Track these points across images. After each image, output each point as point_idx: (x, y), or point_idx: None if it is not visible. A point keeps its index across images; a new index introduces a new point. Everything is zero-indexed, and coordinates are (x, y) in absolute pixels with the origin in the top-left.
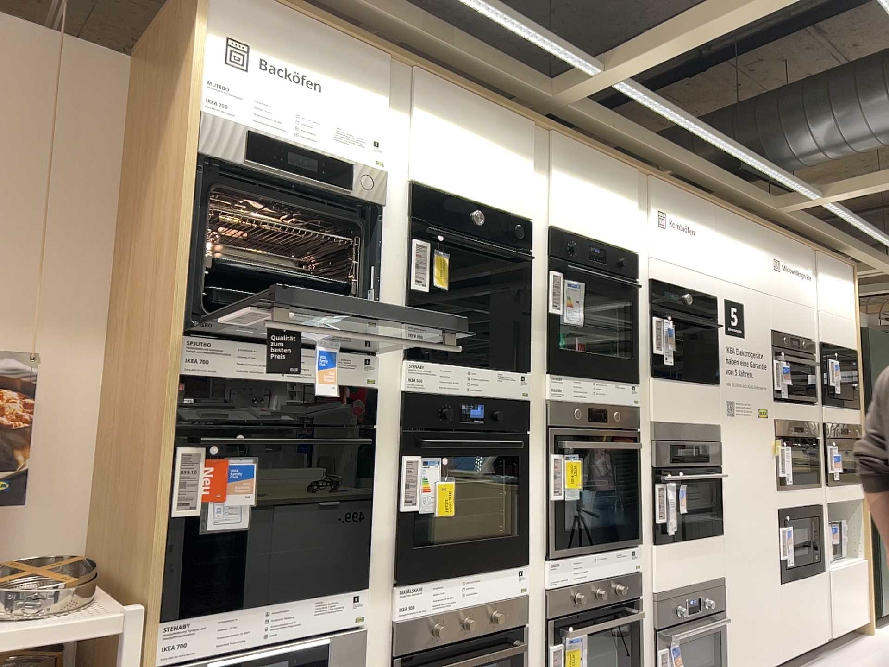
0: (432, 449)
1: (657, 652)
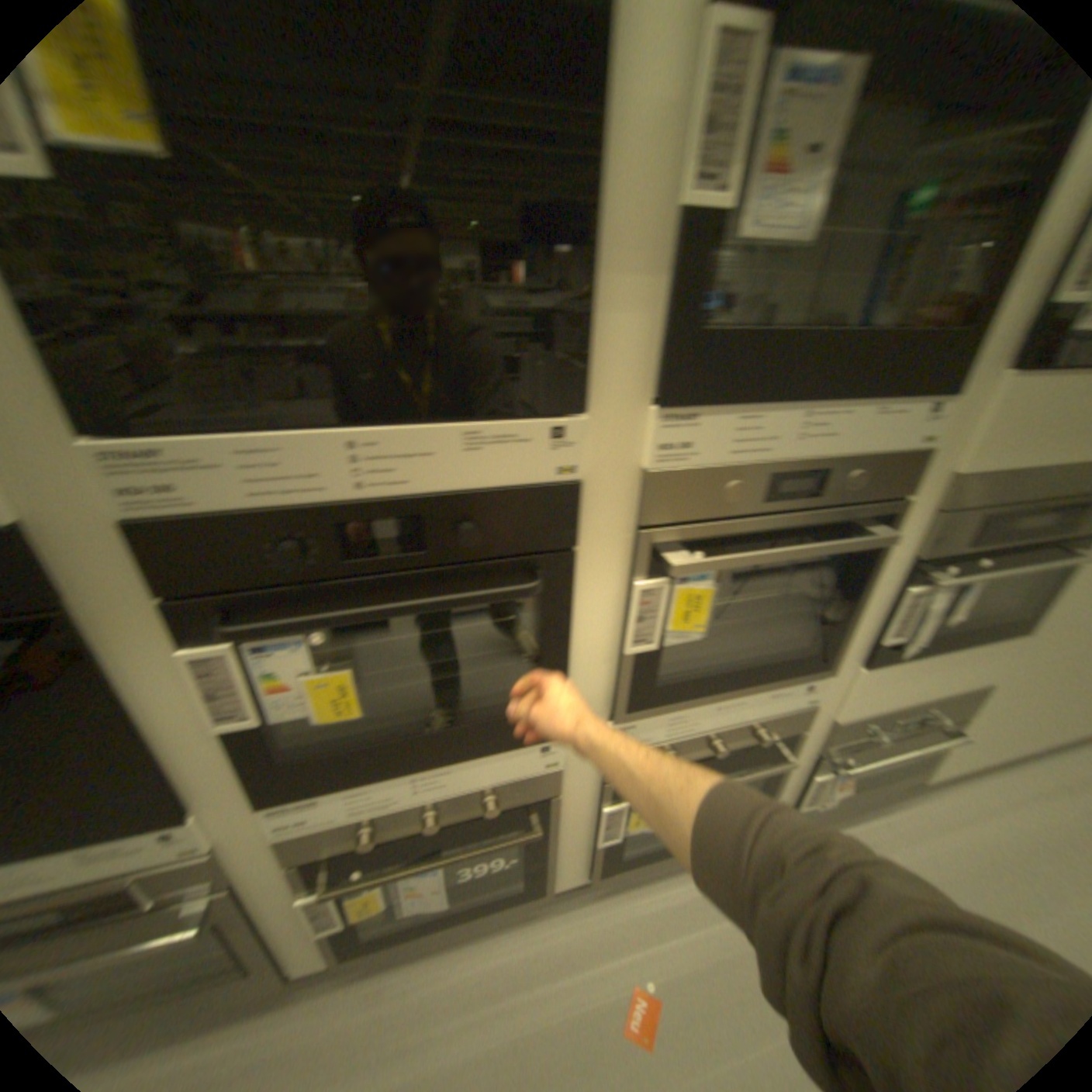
0: (271, 628)
1: (822, 791)
